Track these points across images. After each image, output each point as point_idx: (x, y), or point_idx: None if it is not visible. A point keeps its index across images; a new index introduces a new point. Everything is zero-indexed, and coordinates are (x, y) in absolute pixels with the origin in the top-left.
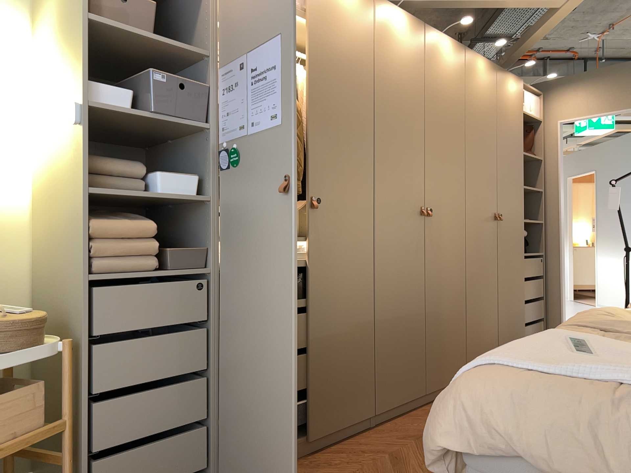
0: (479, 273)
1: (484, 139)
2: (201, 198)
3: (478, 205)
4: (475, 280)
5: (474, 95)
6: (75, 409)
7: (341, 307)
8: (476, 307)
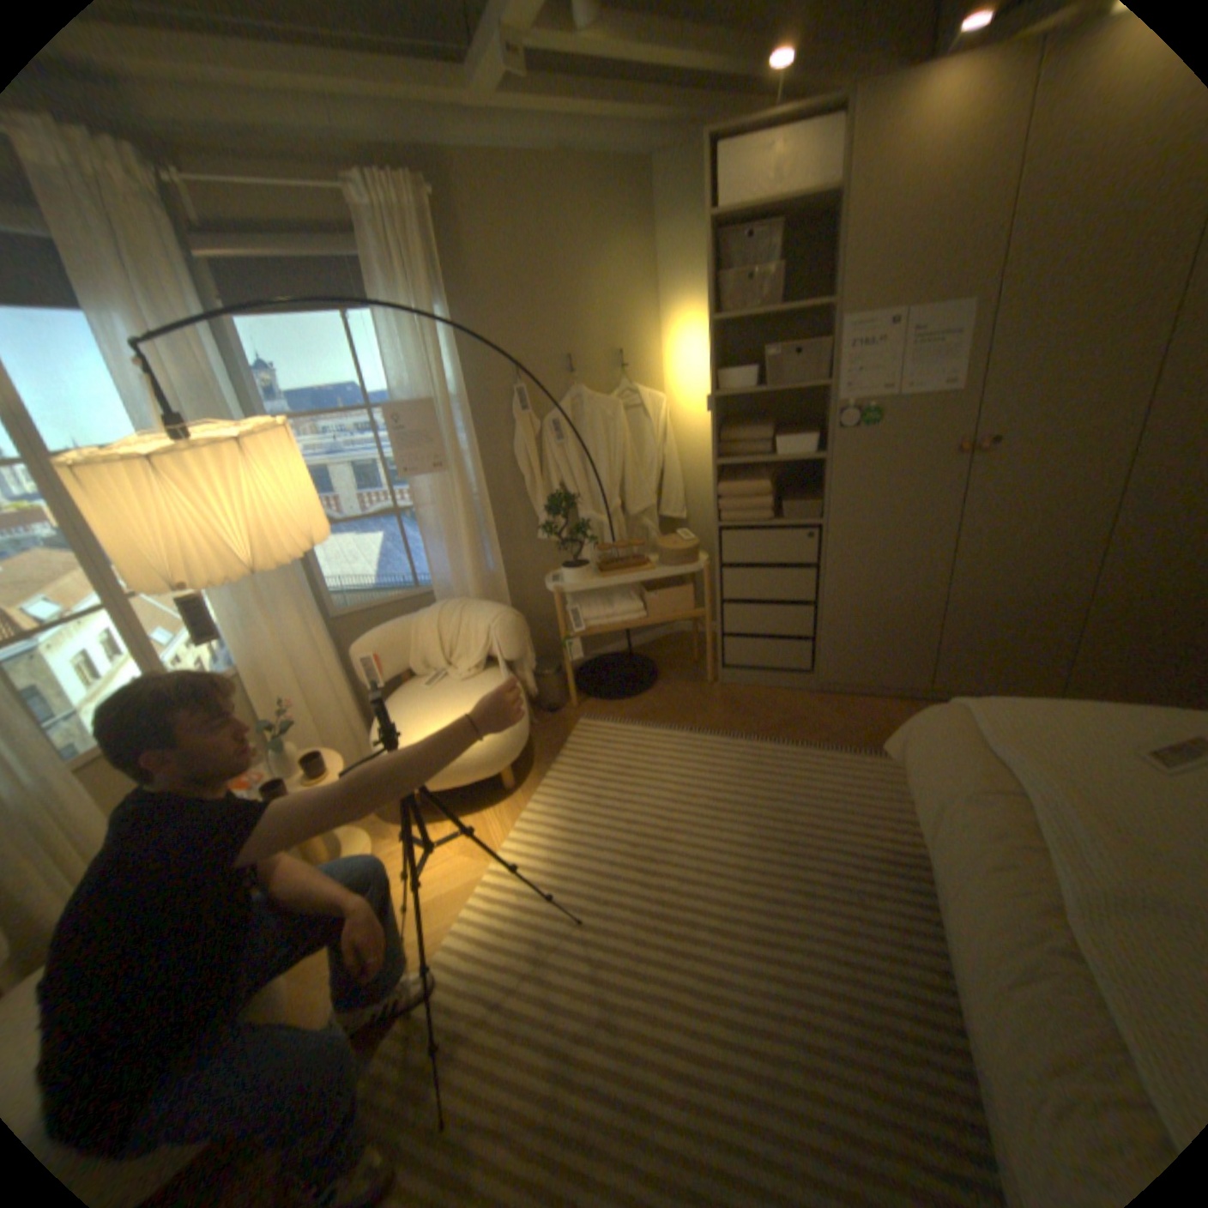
0: None
1: None
2: (823, 456)
3: None
4: None
5: None
6: (717, 604)
7: (1028, 571)
8: None
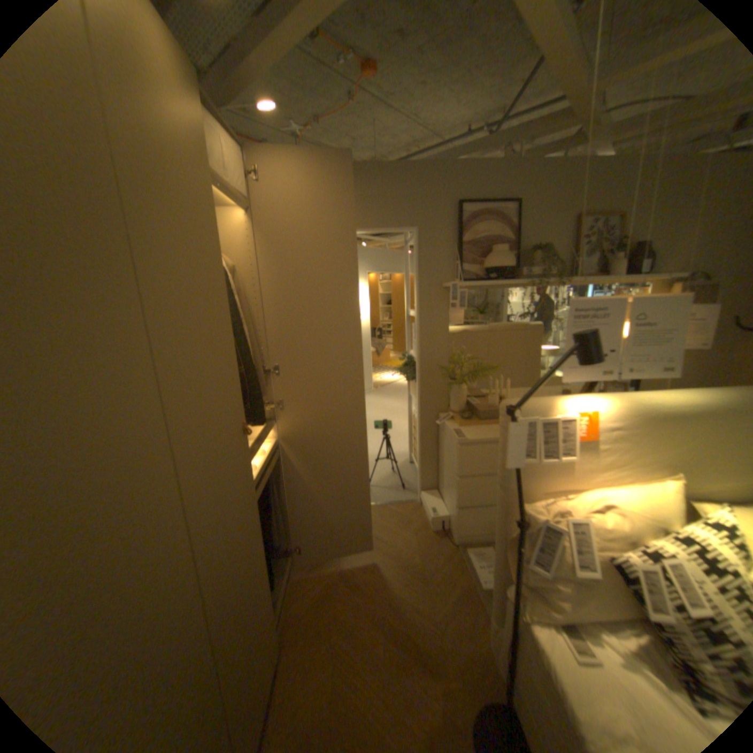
0: (243, 558)
1: (211, 267)
2: None
3: (222, 428)
4: (241, 582)
5: (166, 135)
6: None
7: None
8: (248, 627)
